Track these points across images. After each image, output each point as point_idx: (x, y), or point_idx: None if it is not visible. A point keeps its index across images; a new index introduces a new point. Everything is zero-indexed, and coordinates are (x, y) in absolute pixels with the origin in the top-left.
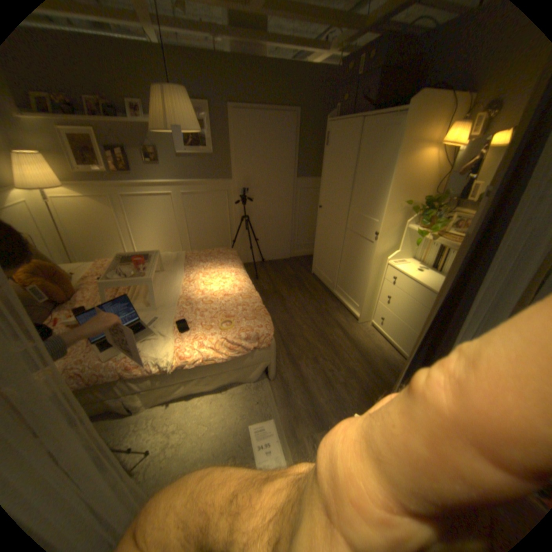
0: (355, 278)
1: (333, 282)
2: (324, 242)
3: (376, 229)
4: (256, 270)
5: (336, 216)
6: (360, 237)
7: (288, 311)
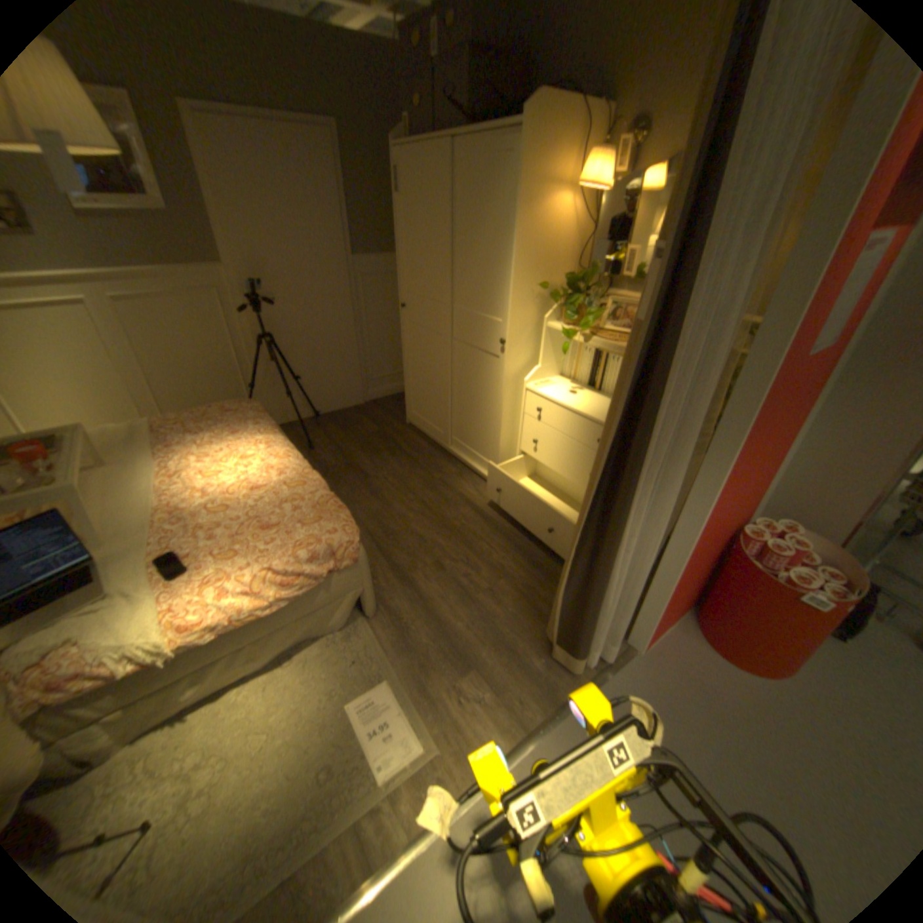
0: (475, 422)
1: (442, 434)
2: (416, 369)
3: (496, 337)
4: (303, 435)
5: (429, 320)
6: (473, 353)
7: (375, 496)
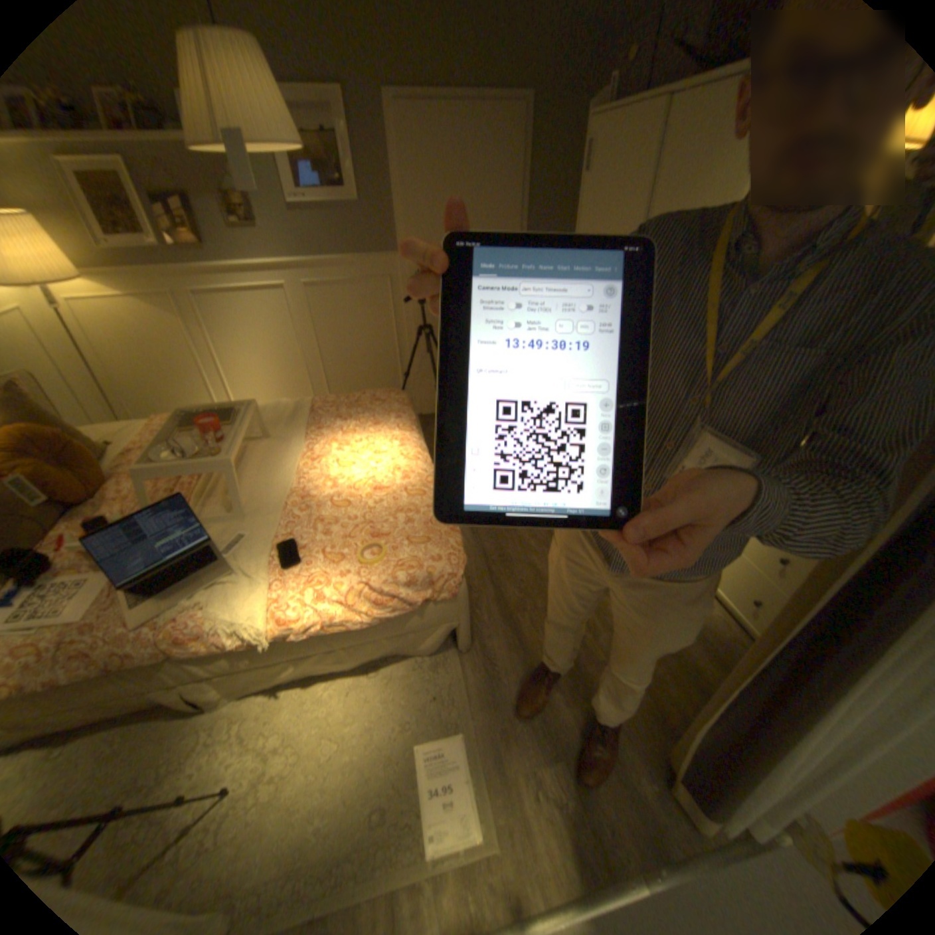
0: None
1: None
2: None
3: None
4: None
5: None
6: None
7: None
